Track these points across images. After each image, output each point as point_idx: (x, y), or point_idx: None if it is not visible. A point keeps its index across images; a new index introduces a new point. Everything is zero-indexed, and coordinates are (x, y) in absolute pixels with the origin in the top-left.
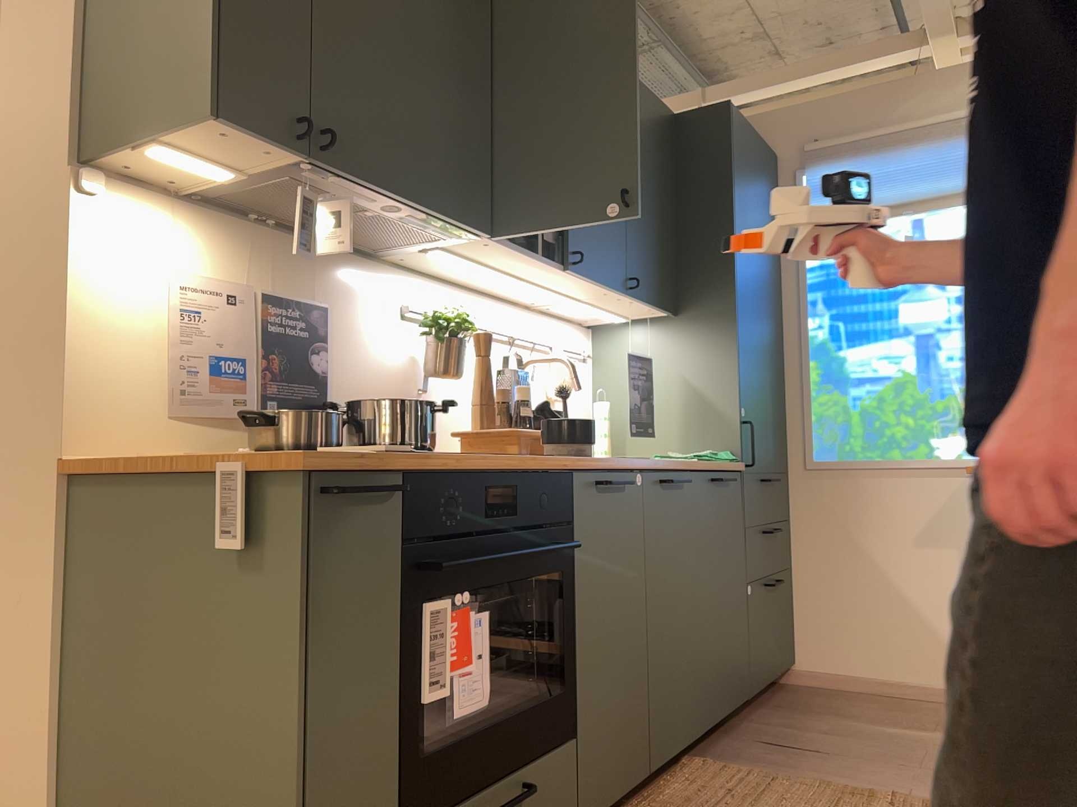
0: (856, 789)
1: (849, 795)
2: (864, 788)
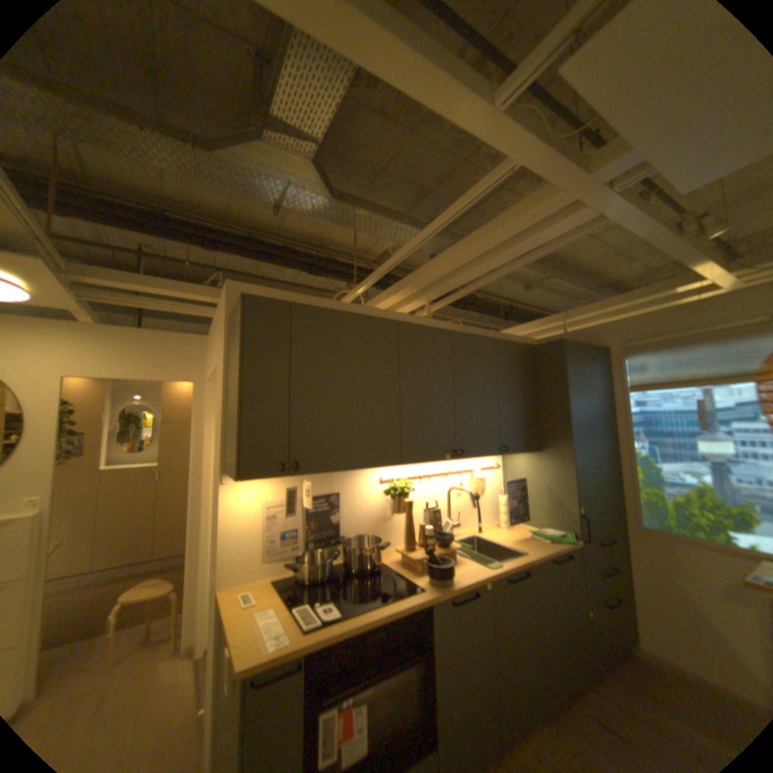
0: None
1: None
2: None
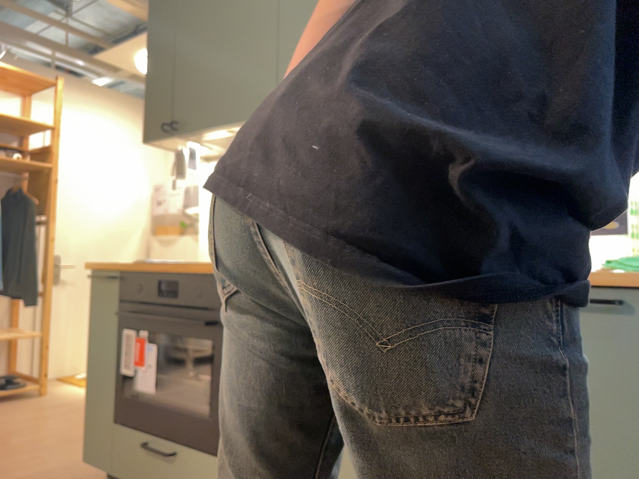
0: None
1: None
2: None
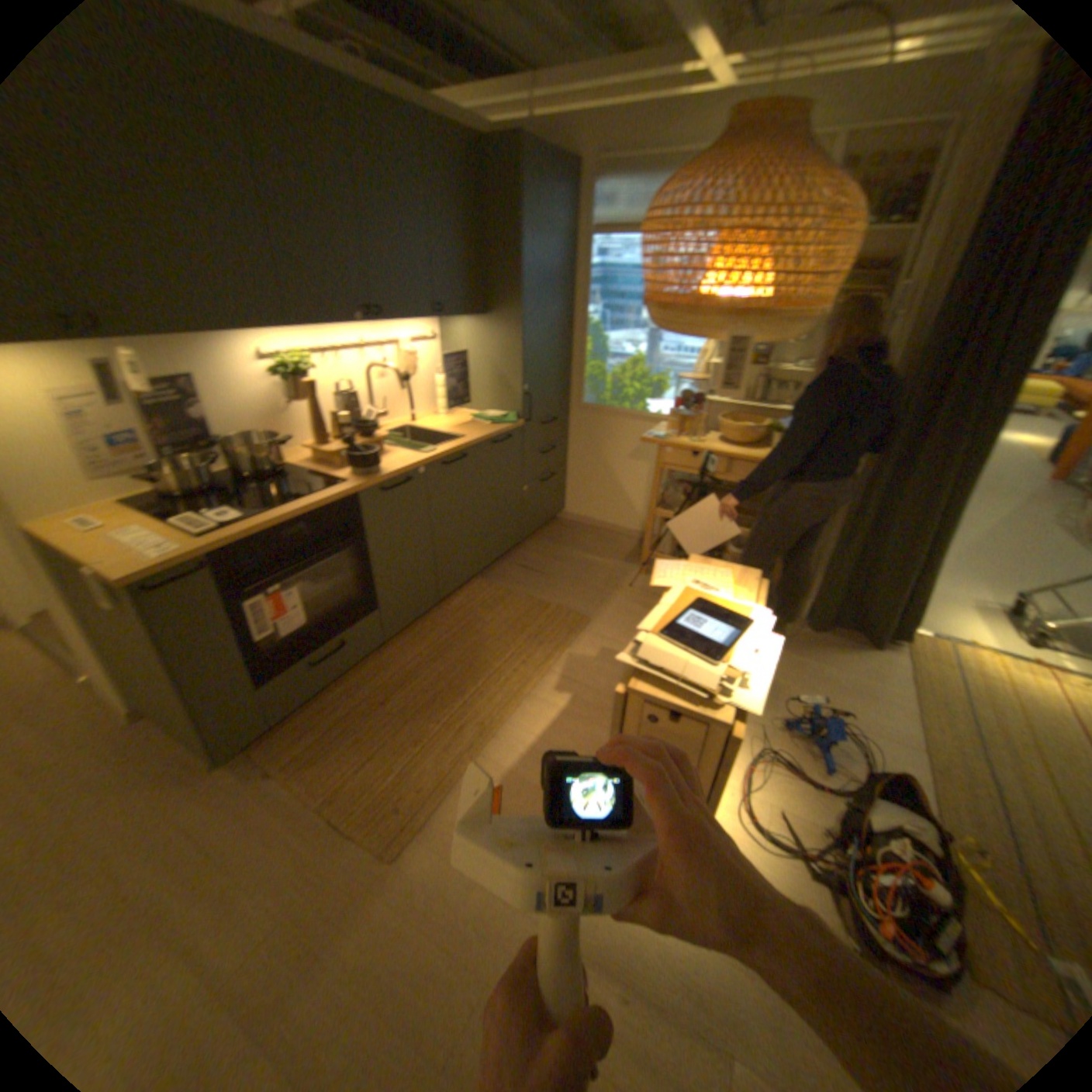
0: (541, 603)
1: (536, 607)
2: (548, 601)
